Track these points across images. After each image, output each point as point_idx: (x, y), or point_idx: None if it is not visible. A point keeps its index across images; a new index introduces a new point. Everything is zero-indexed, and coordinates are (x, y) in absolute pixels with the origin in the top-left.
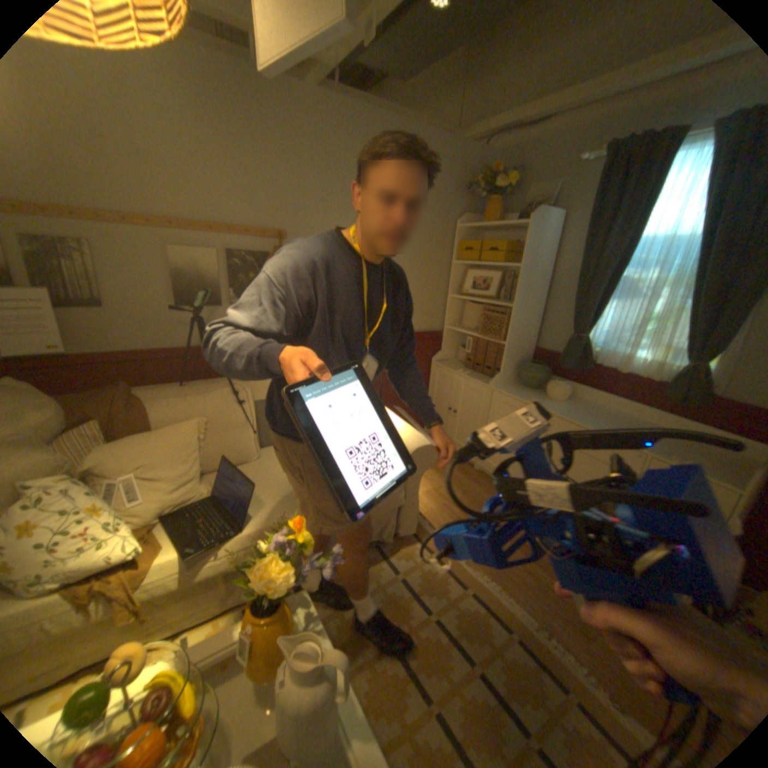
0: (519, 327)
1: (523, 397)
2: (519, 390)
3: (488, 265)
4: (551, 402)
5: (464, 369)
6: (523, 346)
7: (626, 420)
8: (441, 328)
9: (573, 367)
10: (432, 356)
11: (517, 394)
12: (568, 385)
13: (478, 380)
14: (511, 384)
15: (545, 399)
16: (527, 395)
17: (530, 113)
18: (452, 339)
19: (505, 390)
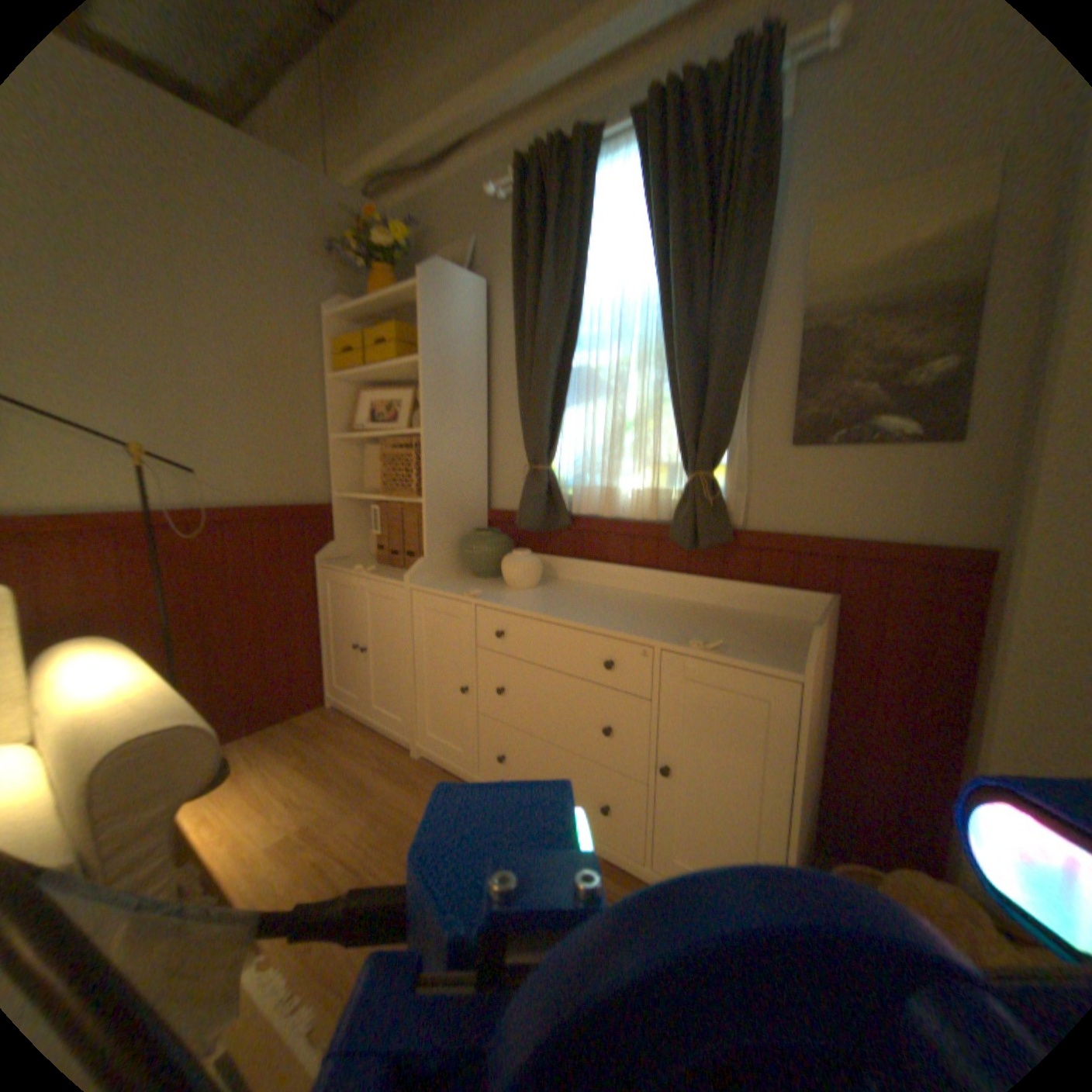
0: (443, 470)
1: (461, 591)
2: (461, 582)
3: (393, 382)
4: (510, 592)
5: (375, 566)
6: (462, 506)
7: (628, 600)
8: (330, 499)
9: (537, 524)
10: (316, 553)
11: (452, 589)
12: (534, 557)
13: (390, 579)
14: (451, 576)
15: (500, 590)
16: (471, 588)
17: (412, 142)
18: (356, 519)
19: (433, 585)
